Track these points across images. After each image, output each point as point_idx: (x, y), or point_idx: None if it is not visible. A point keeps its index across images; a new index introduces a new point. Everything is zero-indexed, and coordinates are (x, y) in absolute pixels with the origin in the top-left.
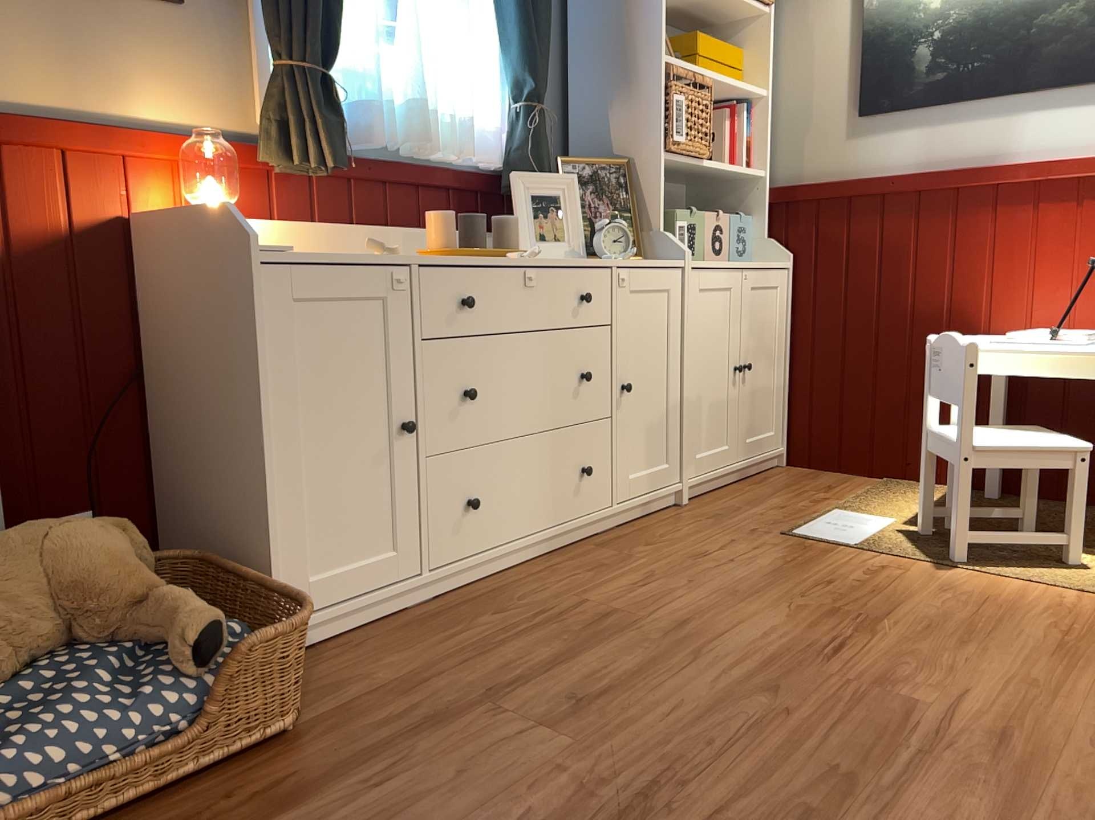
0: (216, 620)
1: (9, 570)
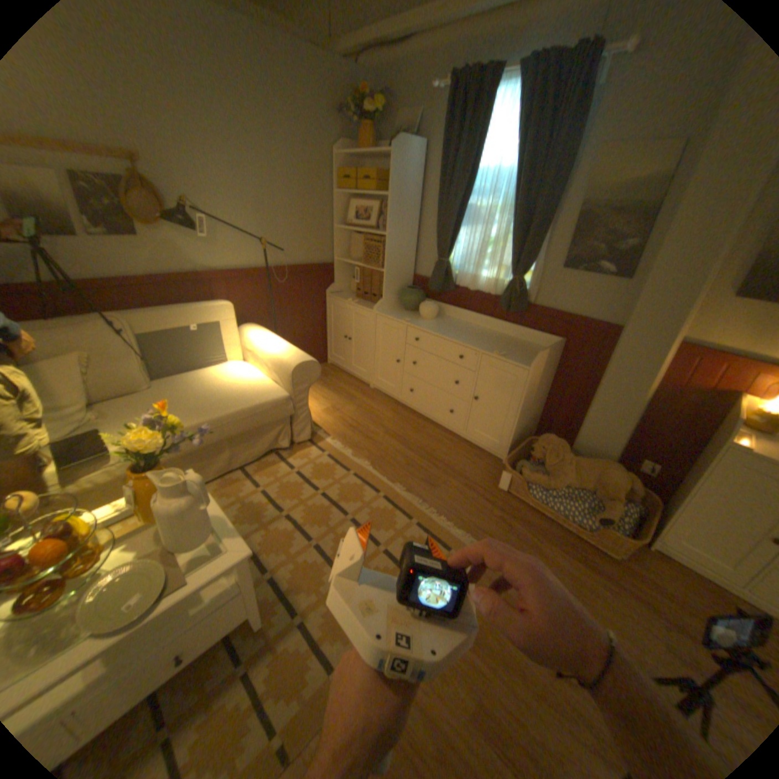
0: (616, 521)
1: (595, 470)
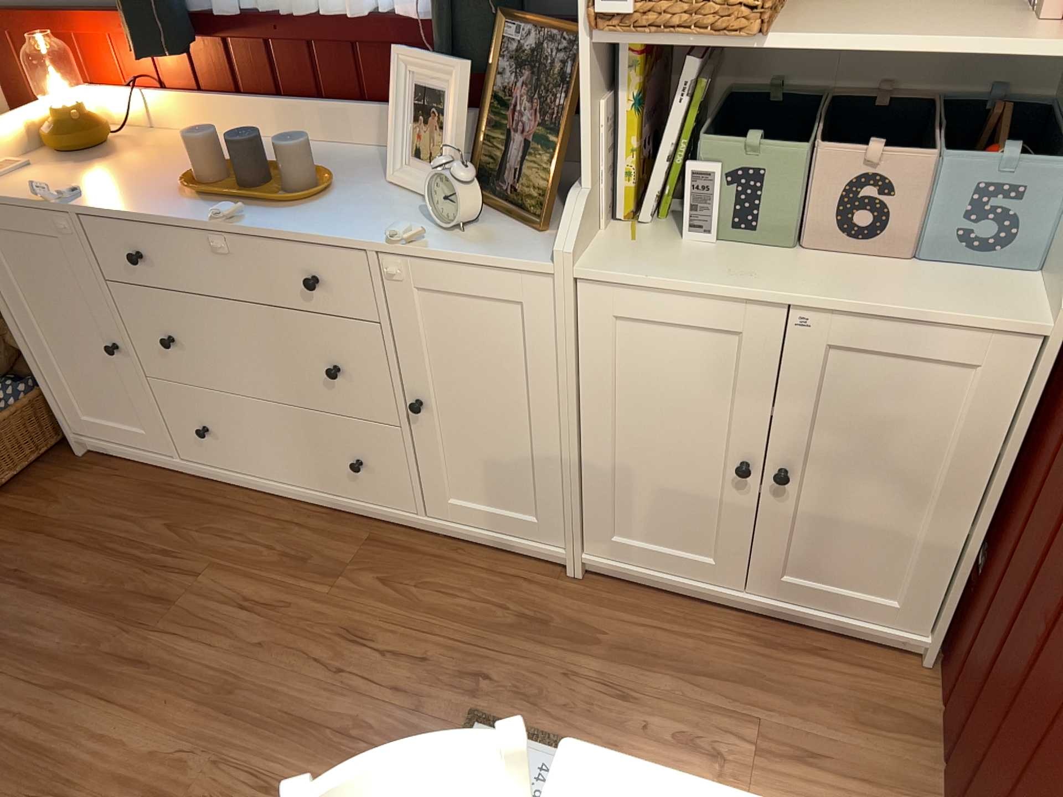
0: None
1: None
